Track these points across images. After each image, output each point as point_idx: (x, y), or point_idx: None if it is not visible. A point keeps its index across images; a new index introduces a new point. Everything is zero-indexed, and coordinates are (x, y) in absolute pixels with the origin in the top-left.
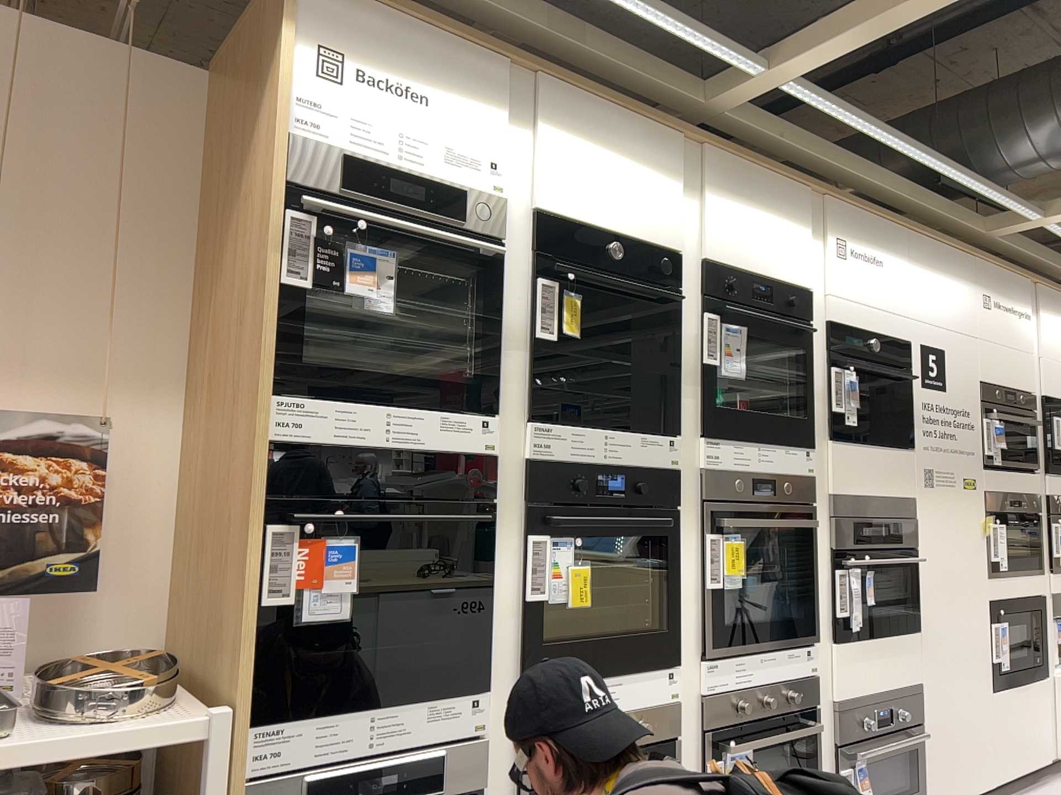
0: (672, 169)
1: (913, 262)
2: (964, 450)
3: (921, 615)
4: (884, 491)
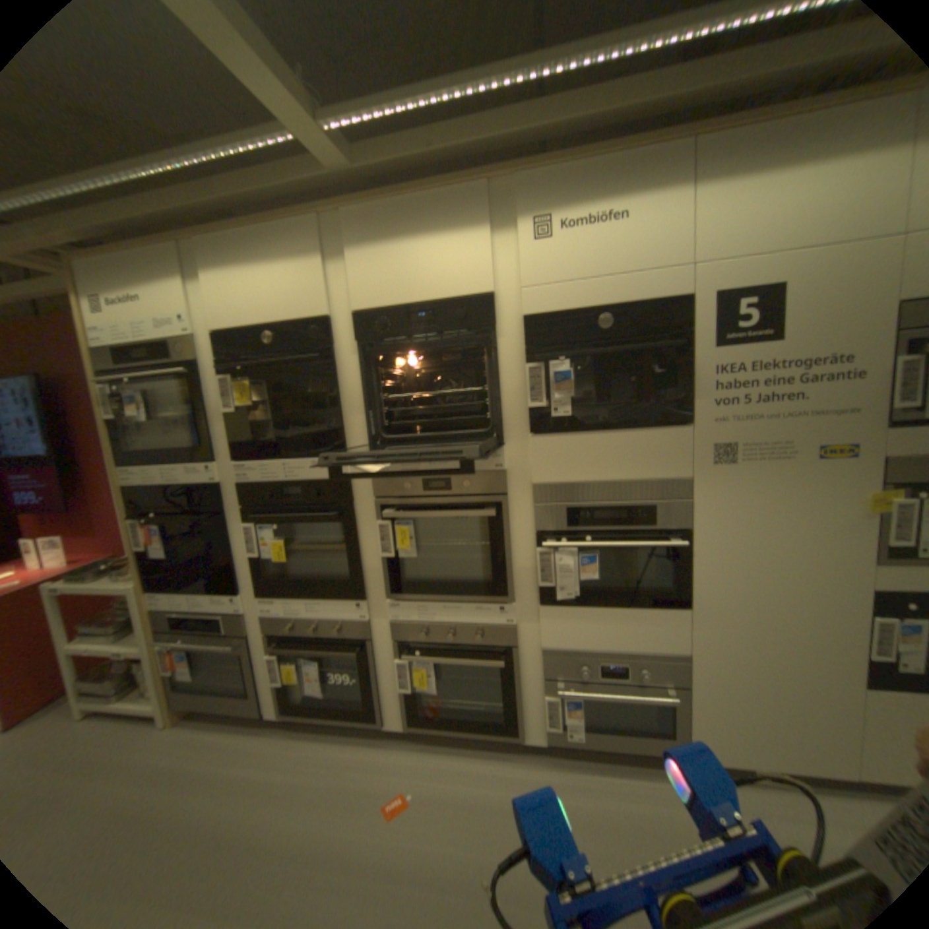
0: (304, 251)
1: (711, 177)
2: (834, 410)
3: (697, 598)
4: (624, 476)
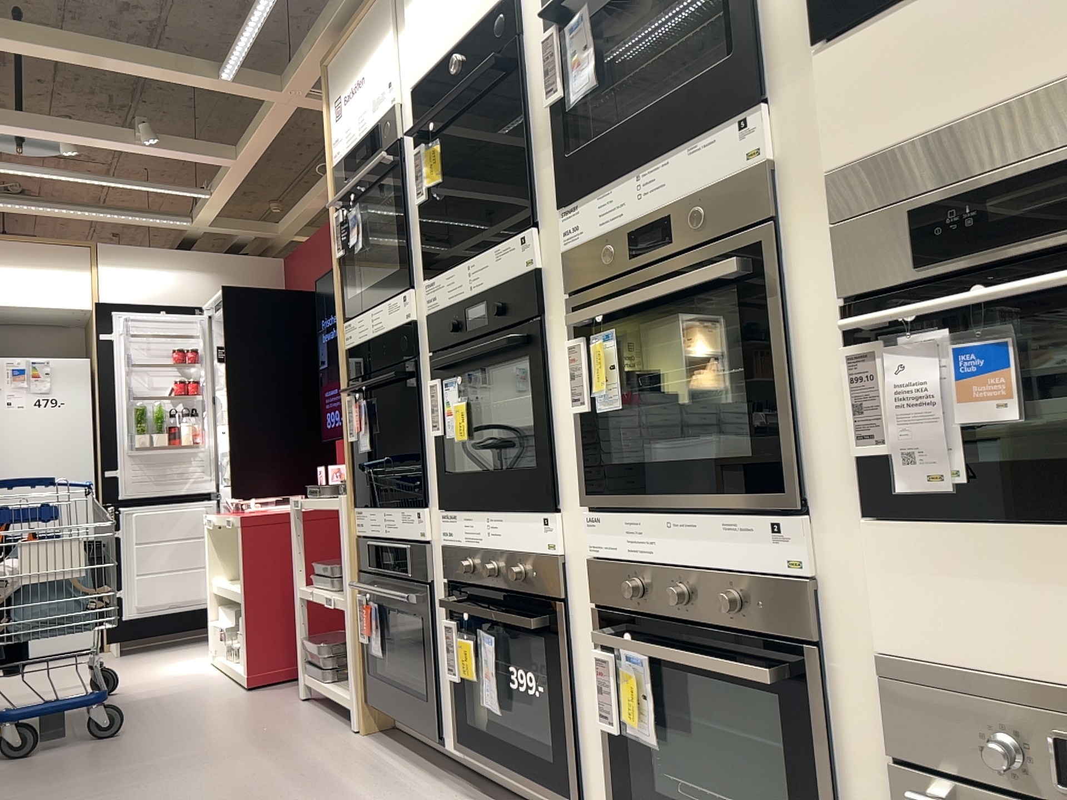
0: None
1: None
2: None
3: None
4: None
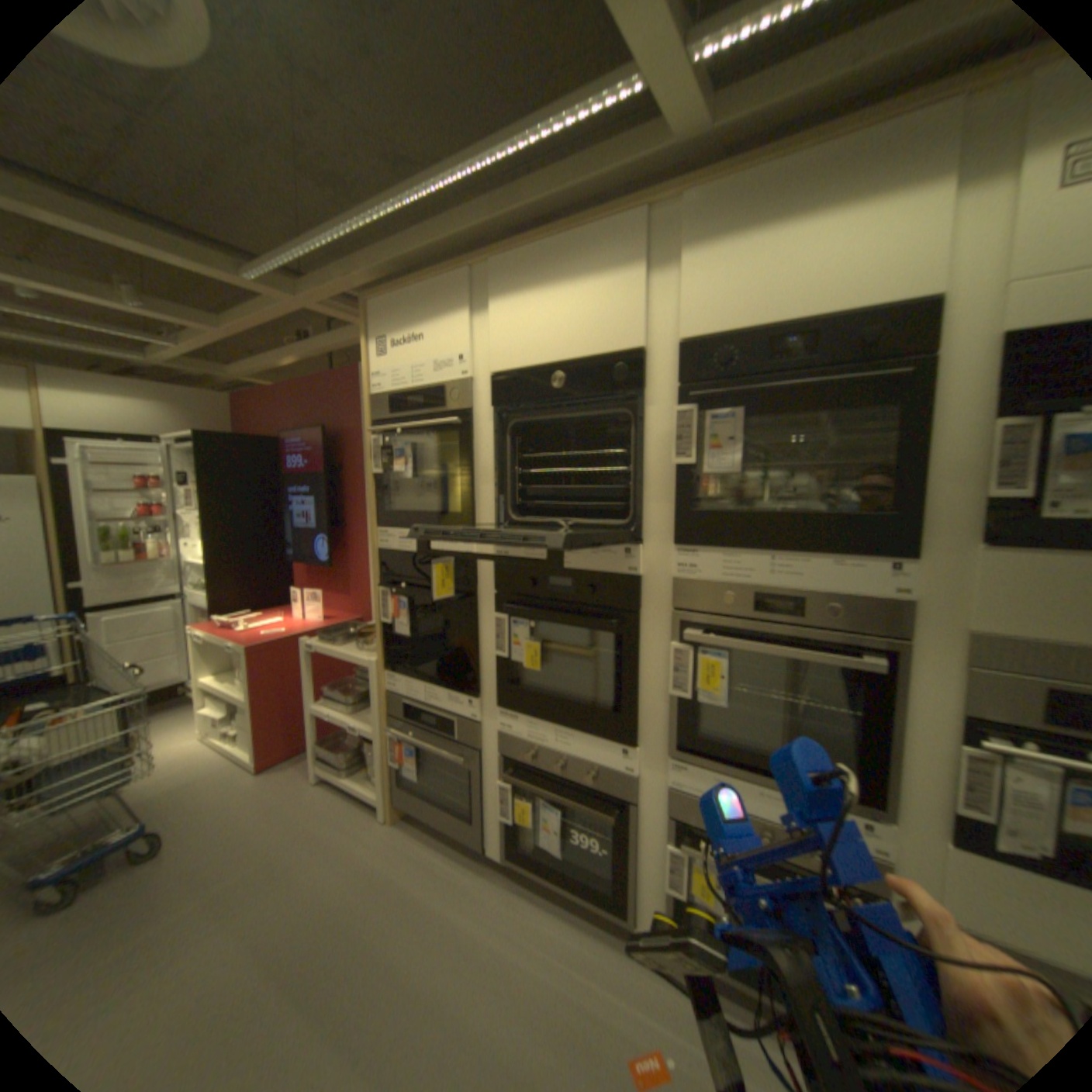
0: (624, 260)
1: None
2: None
3: None
4: None
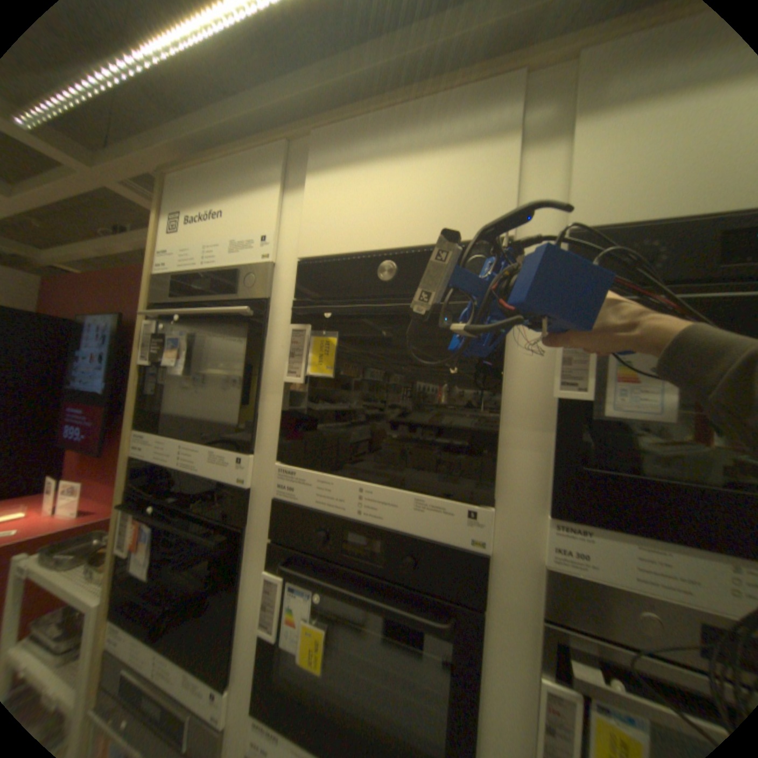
0: (493, 128)
1: None
2: None
3: None
4: None
